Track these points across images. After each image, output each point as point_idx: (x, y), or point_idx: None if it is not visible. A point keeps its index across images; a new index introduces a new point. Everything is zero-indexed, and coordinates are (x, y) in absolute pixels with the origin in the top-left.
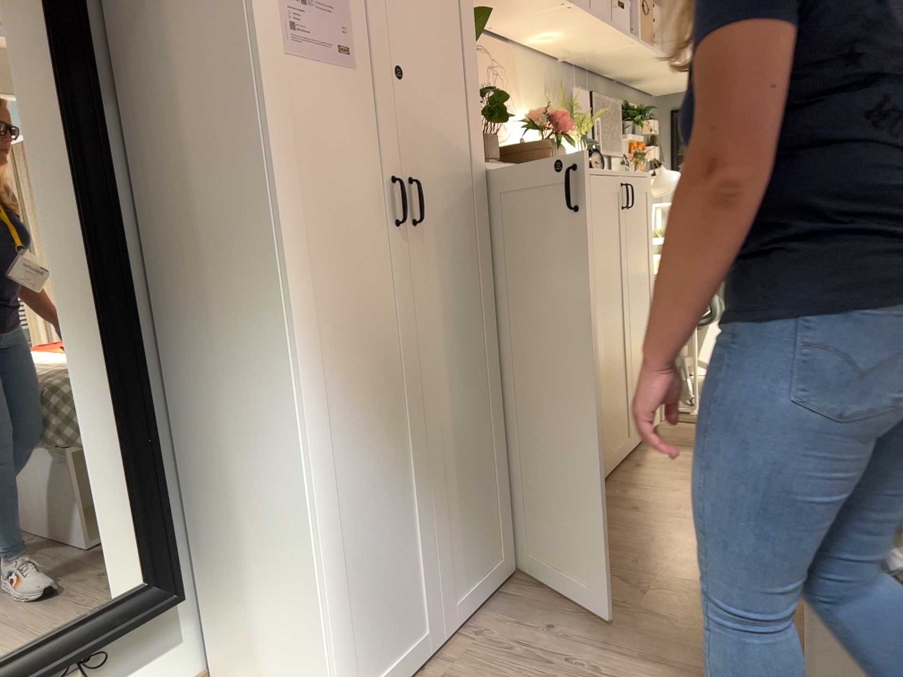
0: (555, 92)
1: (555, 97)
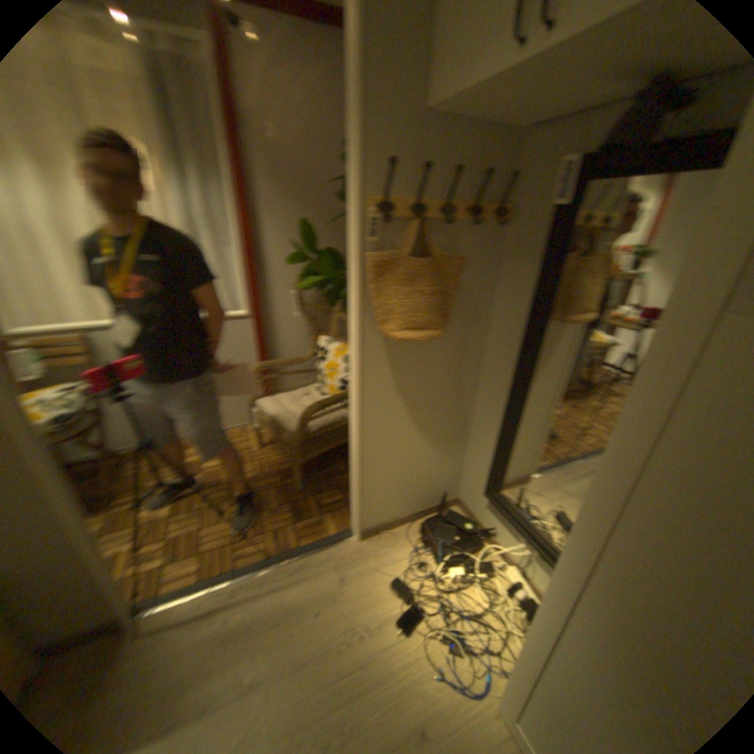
0: None
1: None
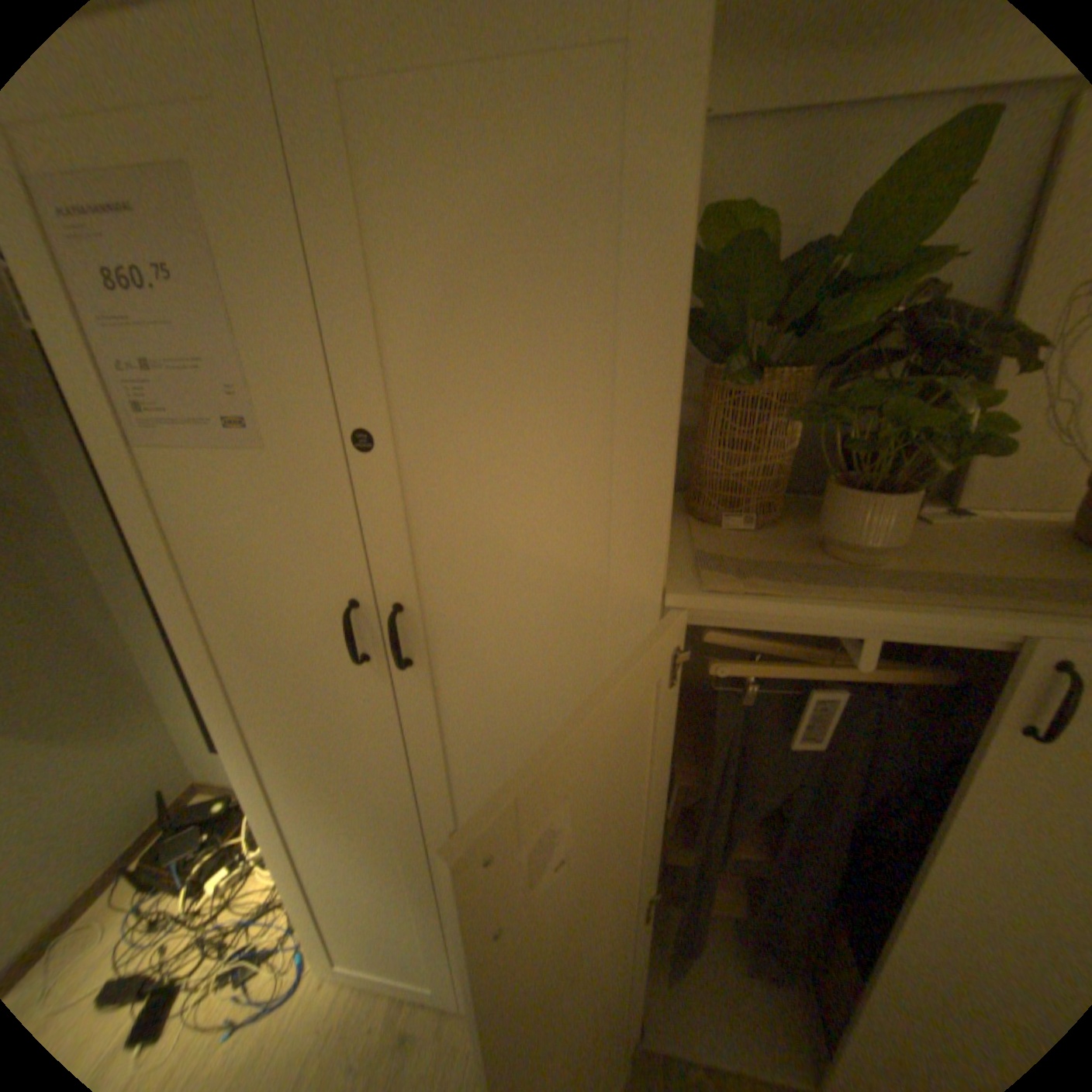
0: None
1: None
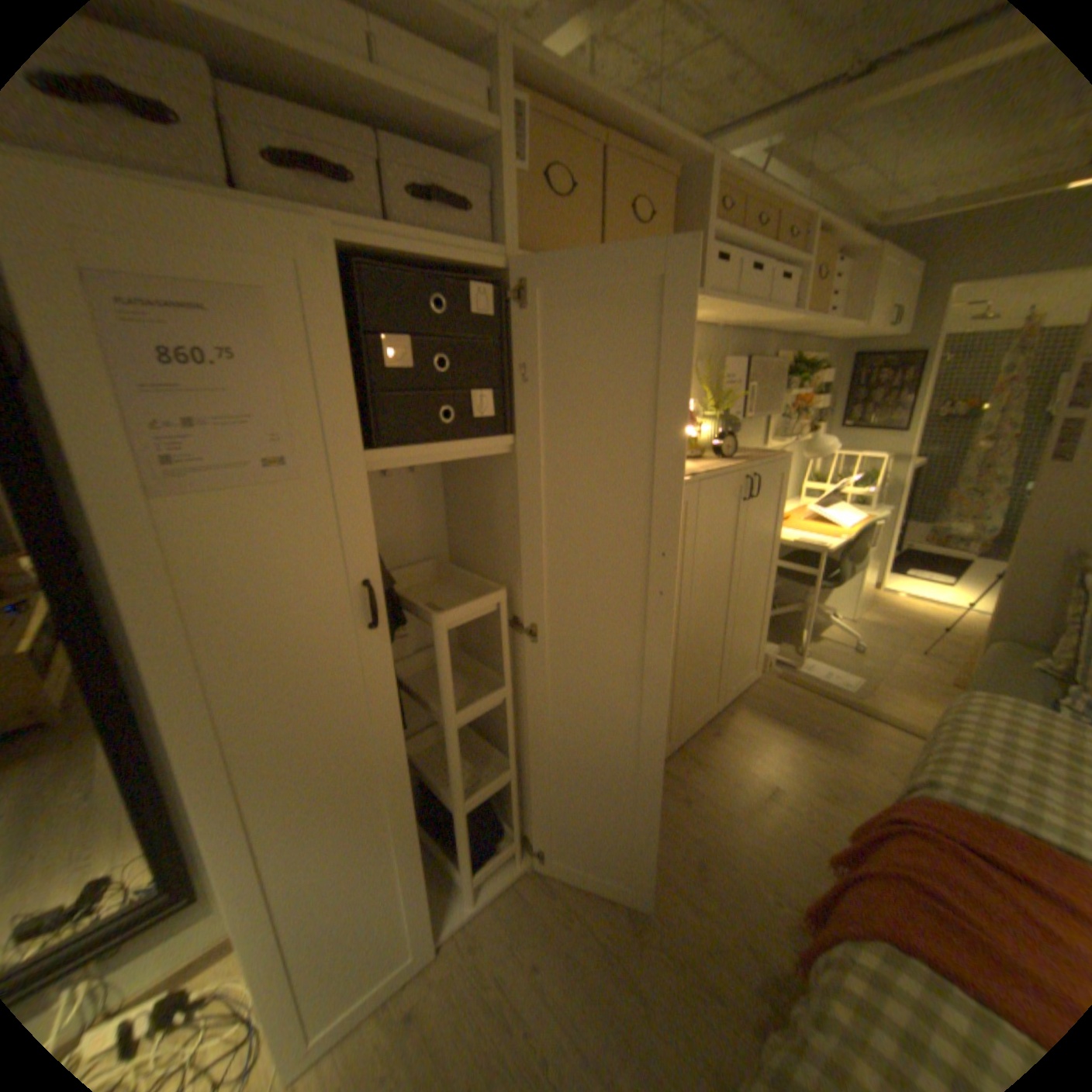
0: (709, 358)
1: (703, 369)
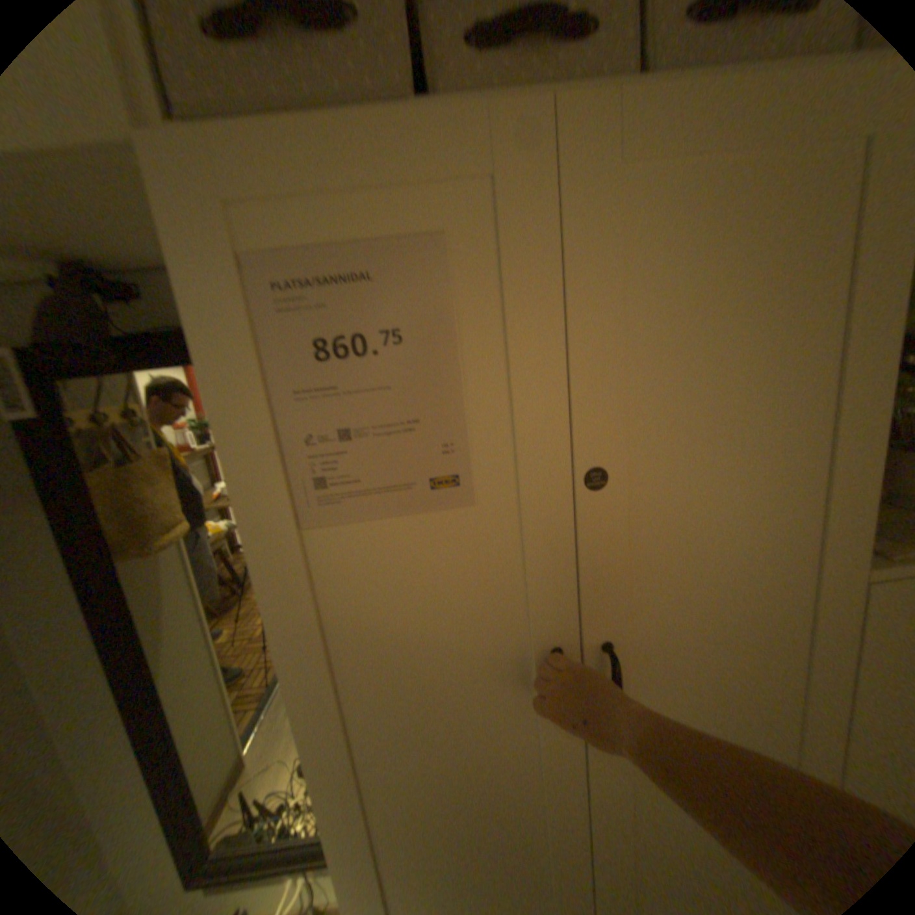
0: None
1: None
